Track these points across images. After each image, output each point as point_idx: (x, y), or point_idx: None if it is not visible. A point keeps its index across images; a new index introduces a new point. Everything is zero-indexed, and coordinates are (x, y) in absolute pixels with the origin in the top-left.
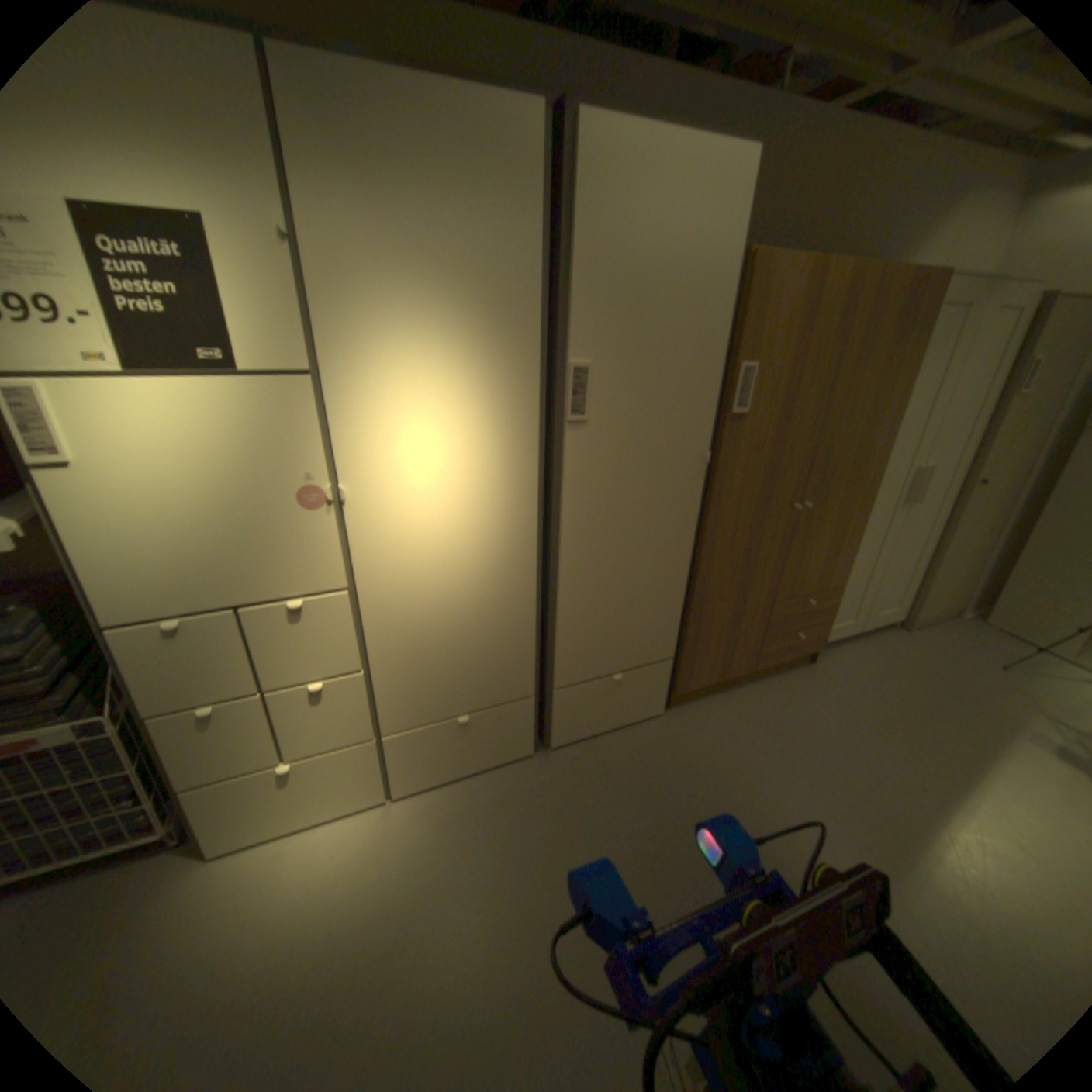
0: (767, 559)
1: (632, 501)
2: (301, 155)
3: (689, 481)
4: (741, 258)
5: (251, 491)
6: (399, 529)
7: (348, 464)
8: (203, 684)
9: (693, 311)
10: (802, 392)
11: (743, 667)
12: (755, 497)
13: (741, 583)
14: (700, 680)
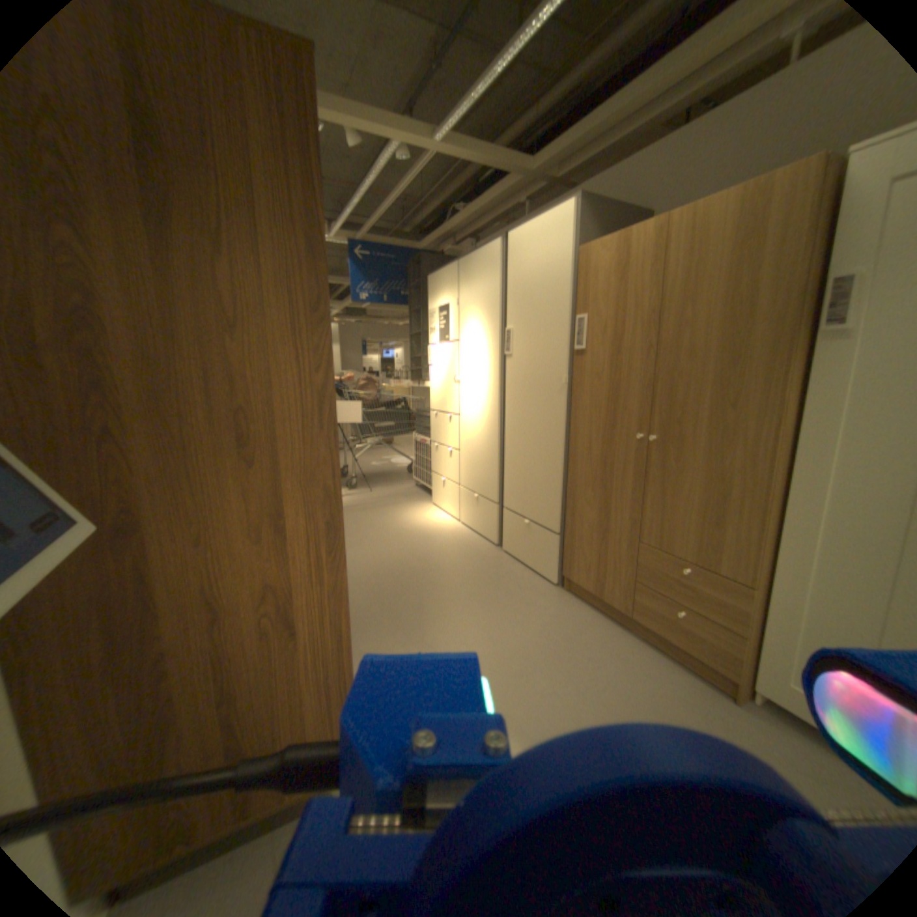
0: (620, 484)
1: (527, 401)
2: (458, 284)
3: (553, 395)
4: (568, 258)
5: (446, 377)
6: (465, 396)
7: (459, 370)
8: (435, 436)
9: (547, 294)
10: (624, 331)
11: (616, 601)
12: (600, 418)
13: (600, 498)
14: (578, 578)
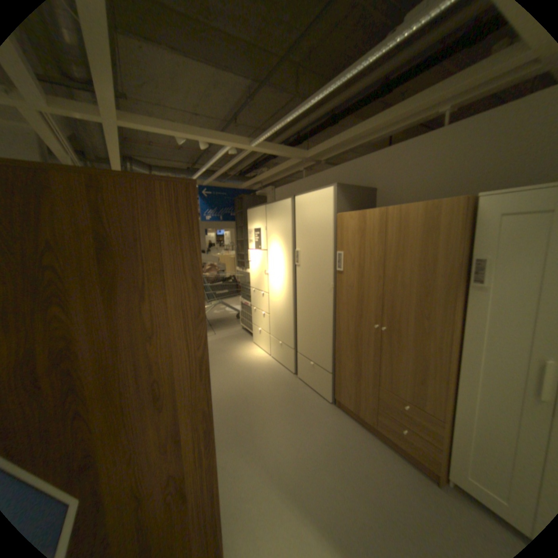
0: (368, 351)
1: (311, 294)
2: (267, 218)
3: (327, 293)
4: (332, 218)
5: (261, 270)
6: (274, 283)
7: (269, 268)
8: (255, 303)
9: (321, 236)
10: (367, 266)
11: (369, 417)
12: (355, 311)
13: (357, 356)
14: (346, 401)
